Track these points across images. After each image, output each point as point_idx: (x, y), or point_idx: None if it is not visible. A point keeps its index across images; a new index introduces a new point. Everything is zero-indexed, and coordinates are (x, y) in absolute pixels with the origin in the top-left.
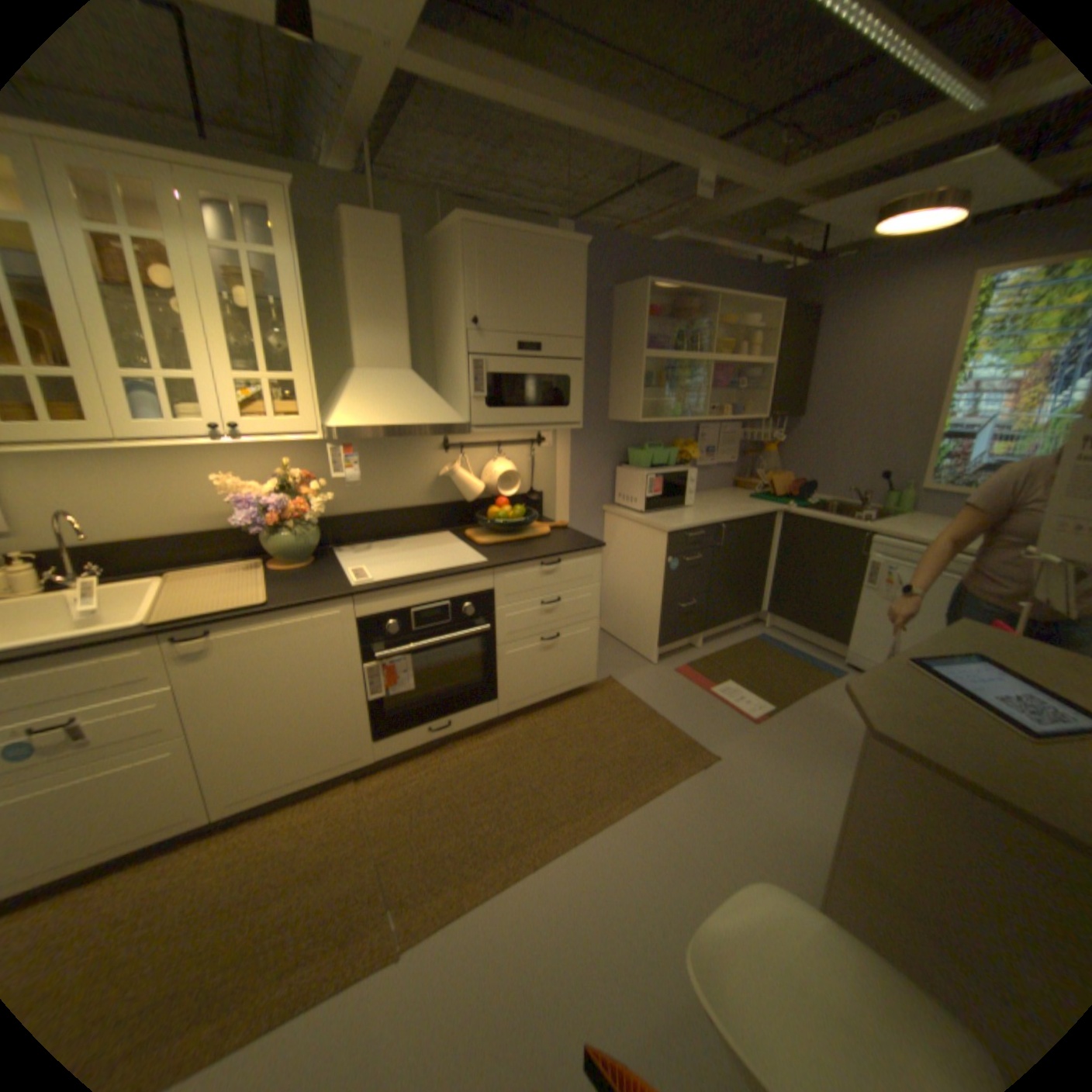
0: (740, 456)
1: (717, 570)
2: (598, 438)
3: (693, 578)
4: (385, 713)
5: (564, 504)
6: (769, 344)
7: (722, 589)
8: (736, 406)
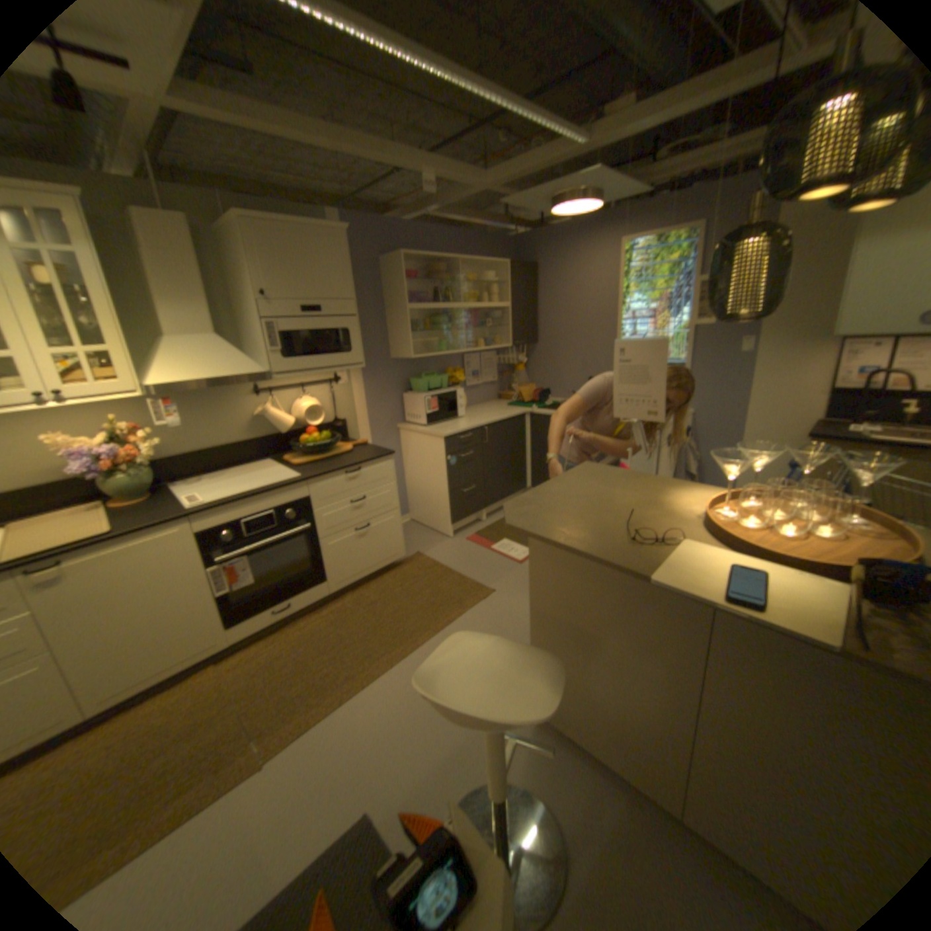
0: (499, 376)
1: (487, 461)
2: (386, 372)
3: (470, 469)
4: (233, 606)
5: (366, 426)
6: (504, 292)
7: (494, 475)
8: (488, 340)
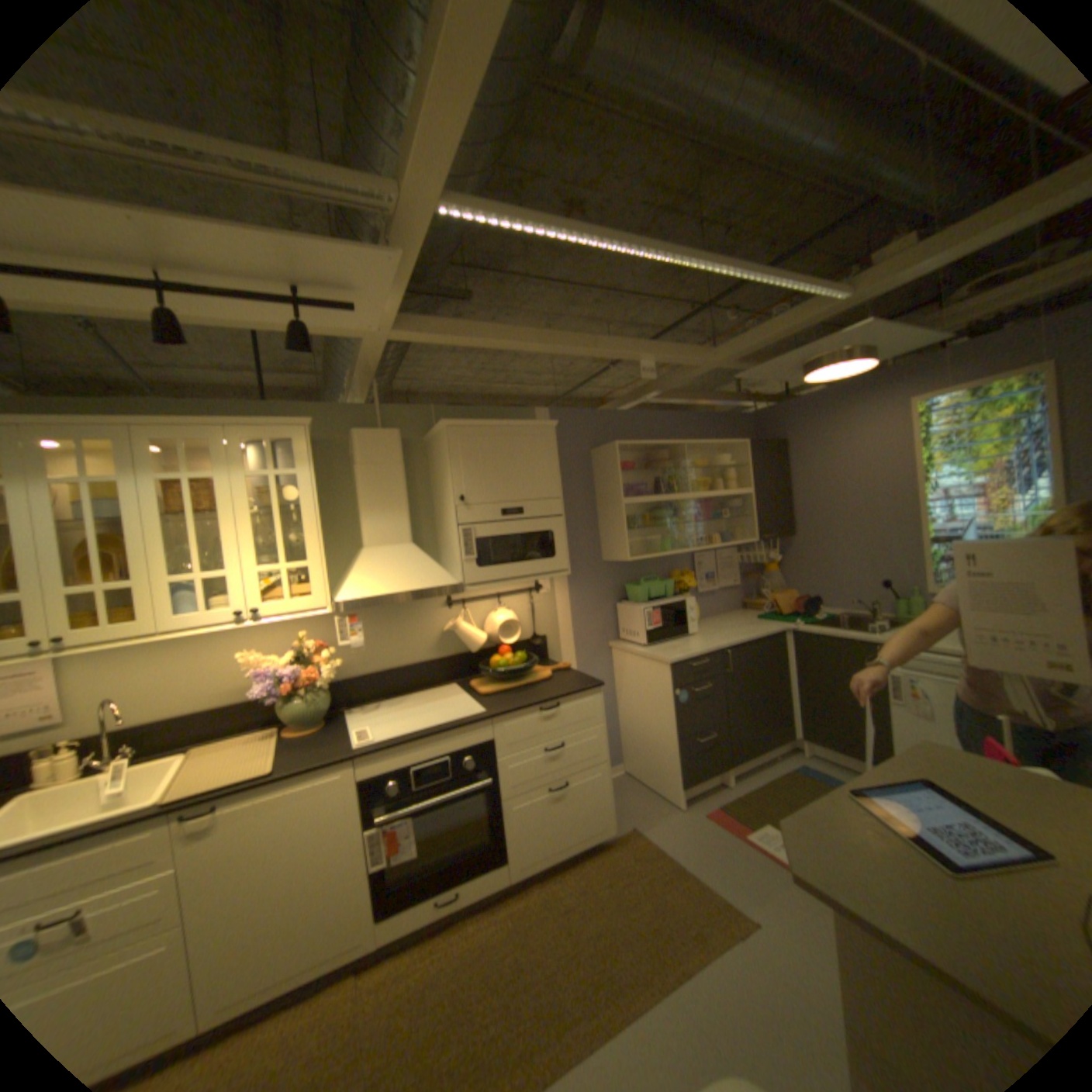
0: (743, 579)
1: (733, 699)
2: (595, 579)
3: (708, 710)
4: (386, 889)
5: (569, 645)
6: (744, 477)
7: (743, 719)
8: (725, 535)
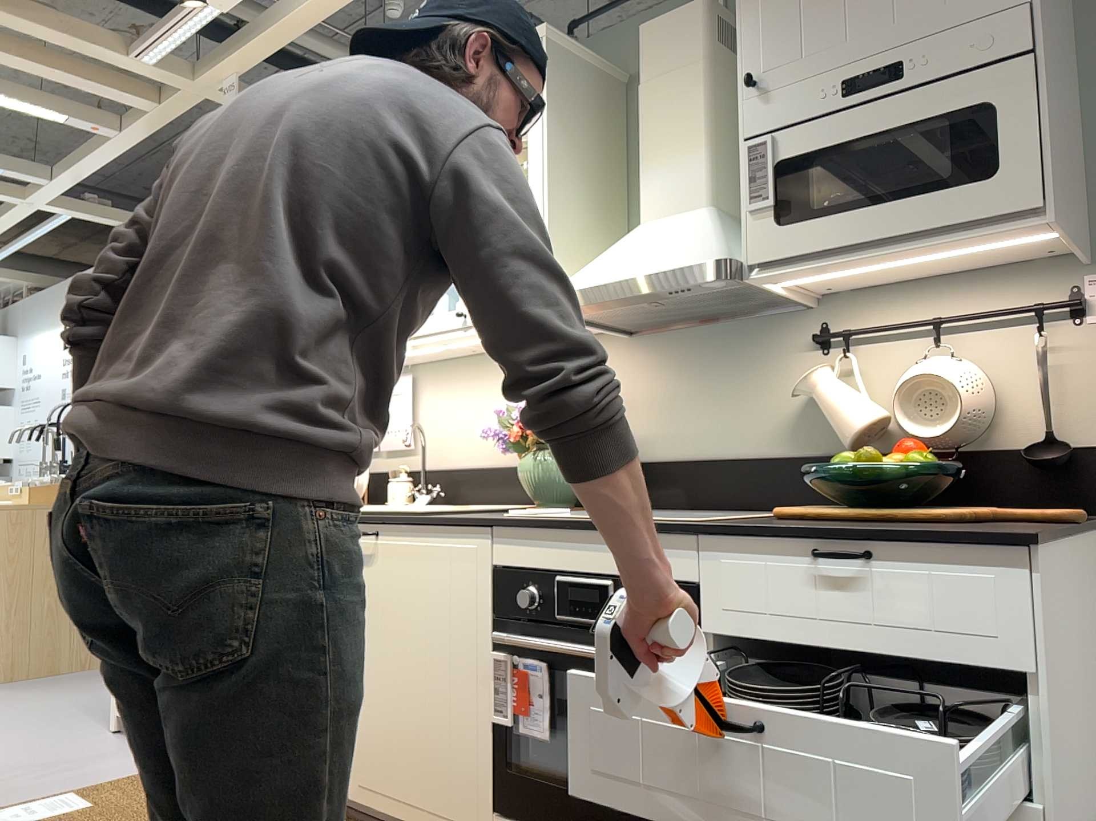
0: None
1: None
2: None
3: None
4: (513, 768)
5: None
6: None
7: None
8: None
